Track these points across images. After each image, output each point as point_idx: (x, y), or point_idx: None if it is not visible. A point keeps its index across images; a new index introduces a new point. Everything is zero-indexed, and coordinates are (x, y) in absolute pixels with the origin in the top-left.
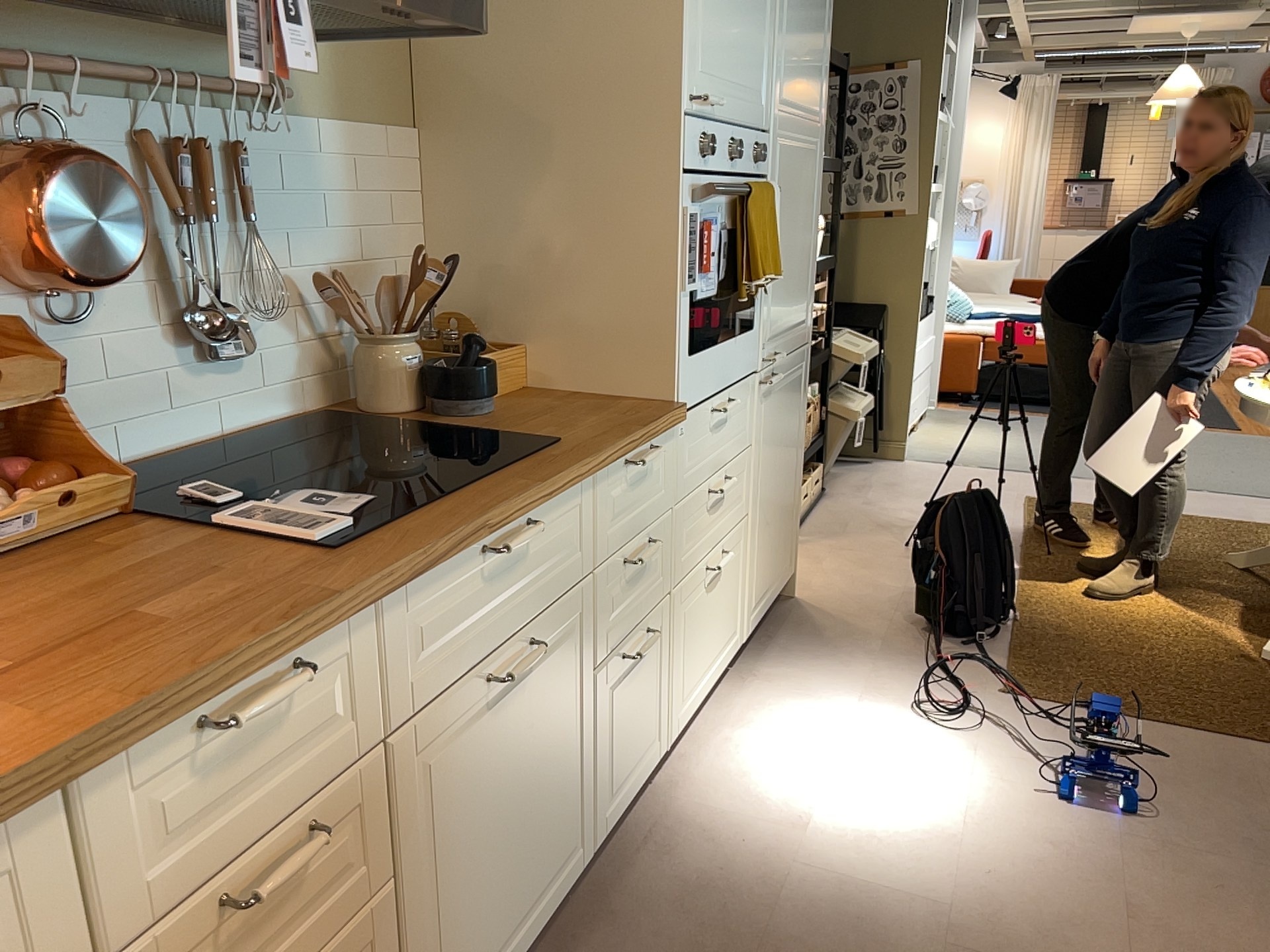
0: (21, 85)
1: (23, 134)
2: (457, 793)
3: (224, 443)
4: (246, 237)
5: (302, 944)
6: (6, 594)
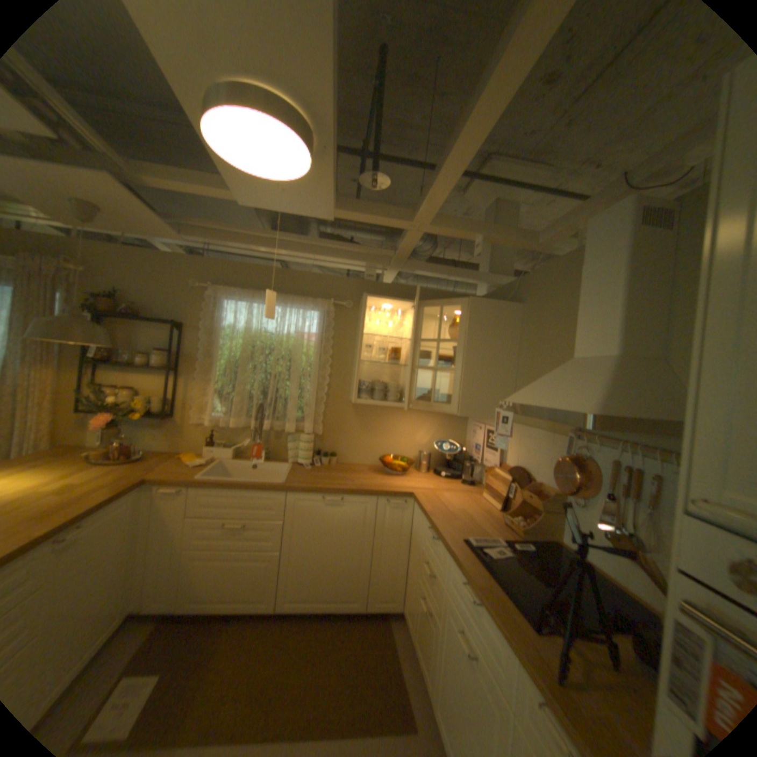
0: (590, 441)
1: (580, 452)
2: (453, 650)
3: (623, 591)
4: (658, 517)
5: (431, 600)
6: (485, 521)
